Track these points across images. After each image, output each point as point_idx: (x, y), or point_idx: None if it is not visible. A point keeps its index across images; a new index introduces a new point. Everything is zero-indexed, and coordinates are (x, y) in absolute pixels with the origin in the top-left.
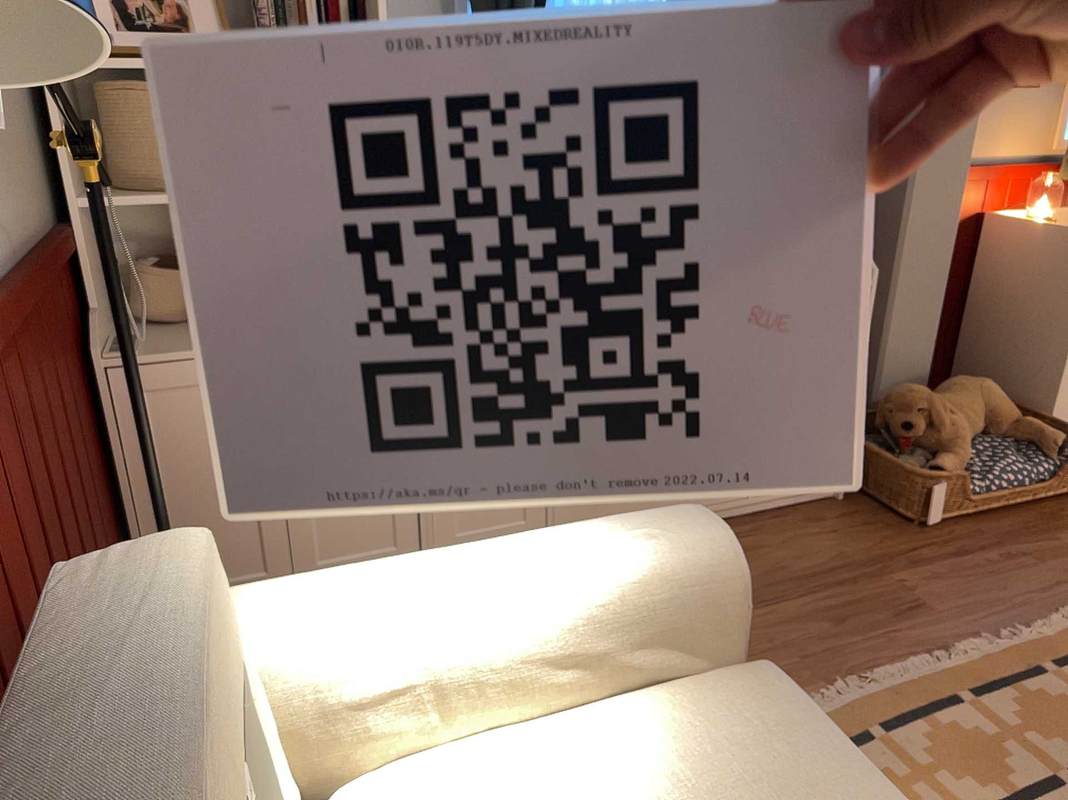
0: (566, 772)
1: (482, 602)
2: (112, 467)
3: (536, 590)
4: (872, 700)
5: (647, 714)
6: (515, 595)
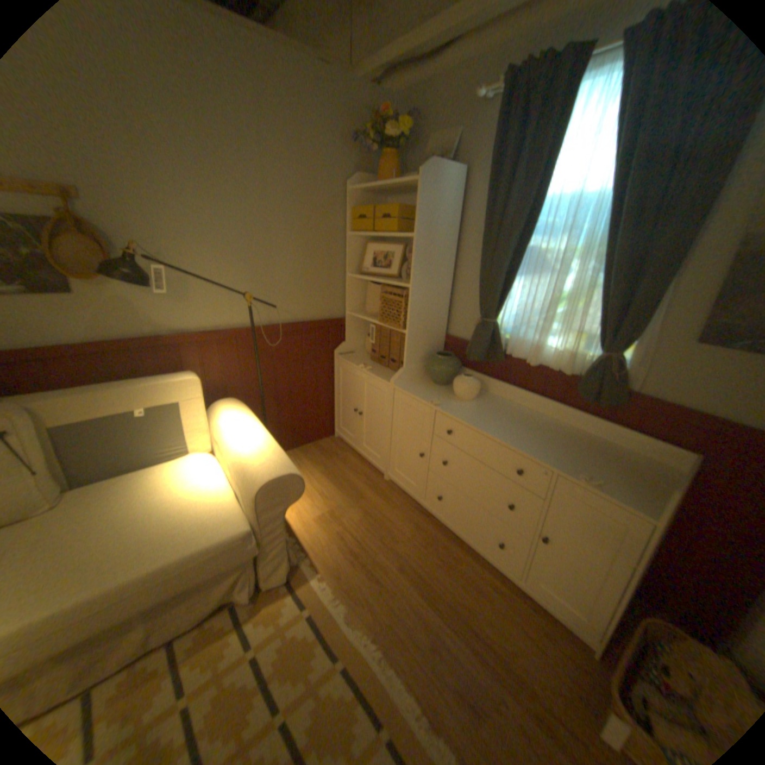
0: (202, 487)
1: (233, 440)
2: (334, 384)
3: (238, 447)
4: (366, 666)
5: (223, 500)
6: (236, 444)
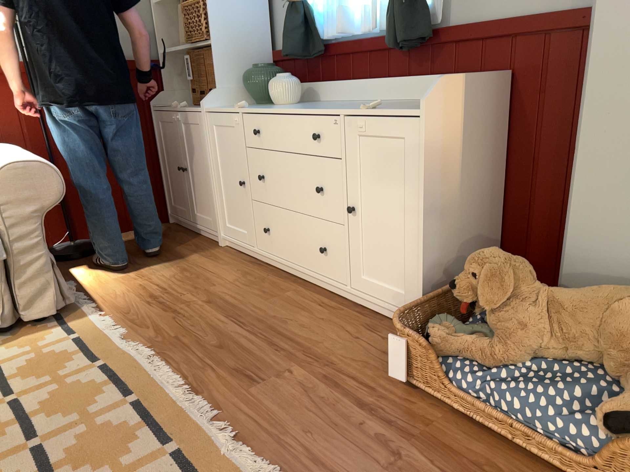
0: None
1: None
2: (157, 149)
3: None
4: (131, 360)
5: None
6: None
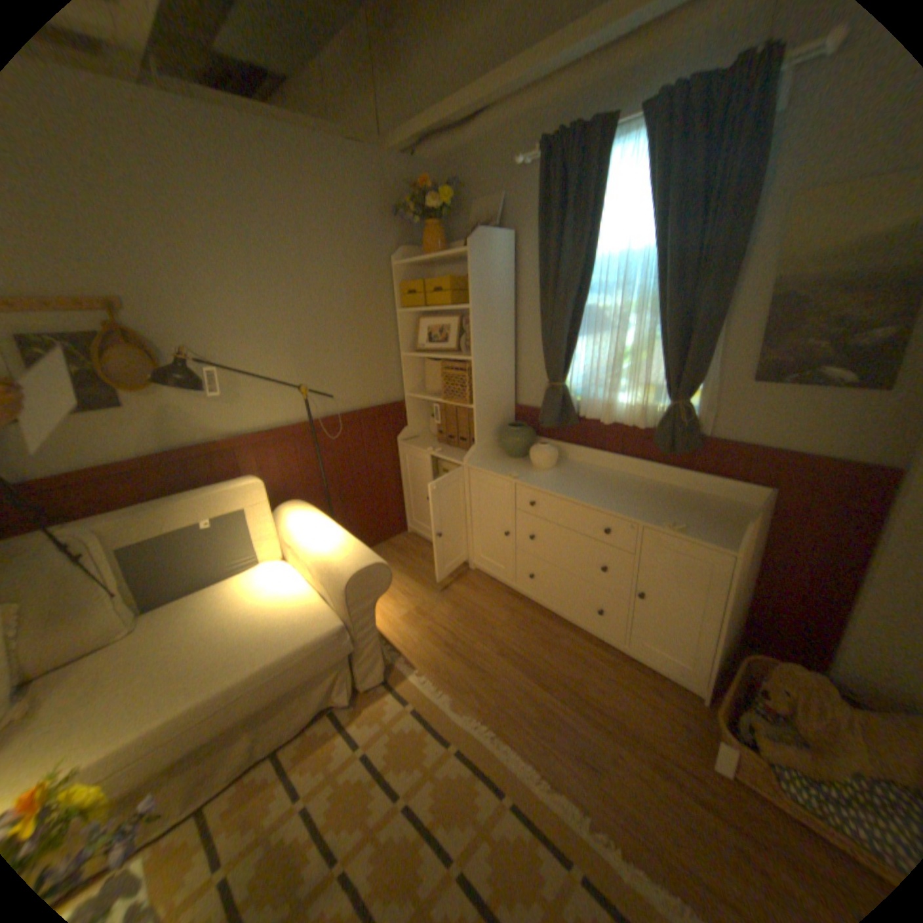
0: (282, 592)
1: (308, 540)
2: (400, 474)
3: (316, 546)
4: (479, 746)
5: (308, 601)
6: (313, 544)
